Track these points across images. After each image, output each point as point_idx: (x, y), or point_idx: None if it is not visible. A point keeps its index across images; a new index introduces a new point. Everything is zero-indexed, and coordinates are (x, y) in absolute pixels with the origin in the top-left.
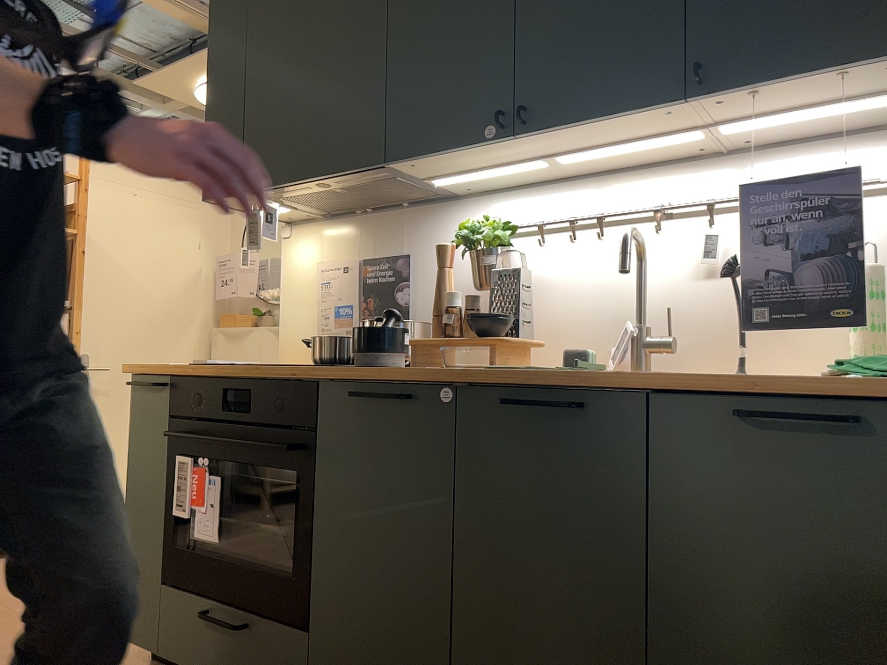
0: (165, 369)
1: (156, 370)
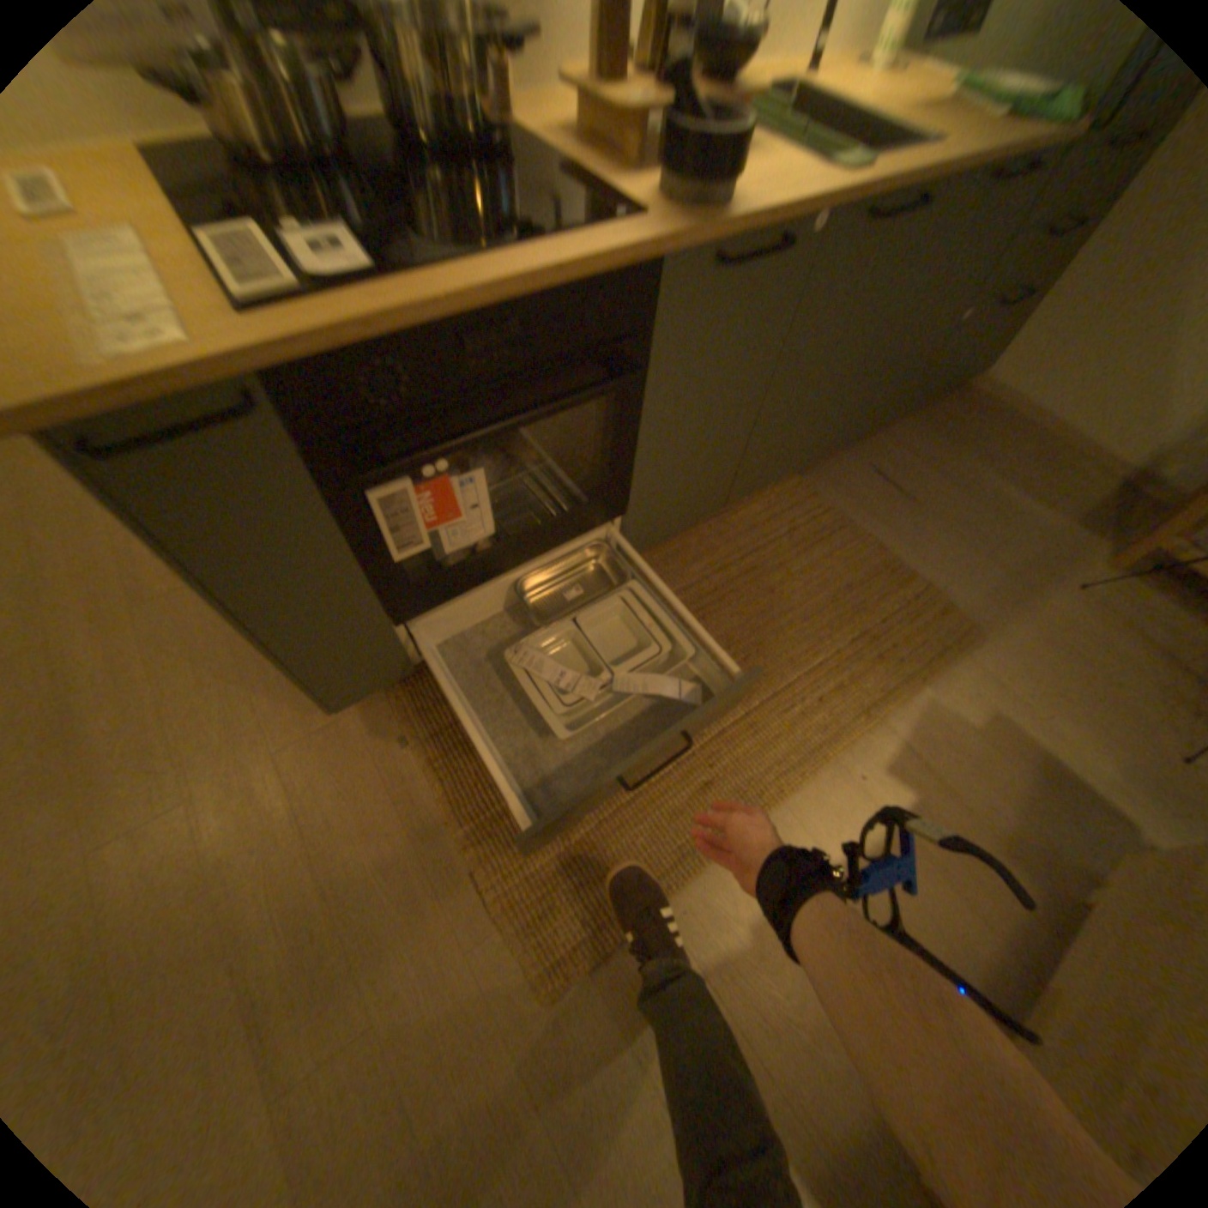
0: (245, 364)
1: (195, 381)
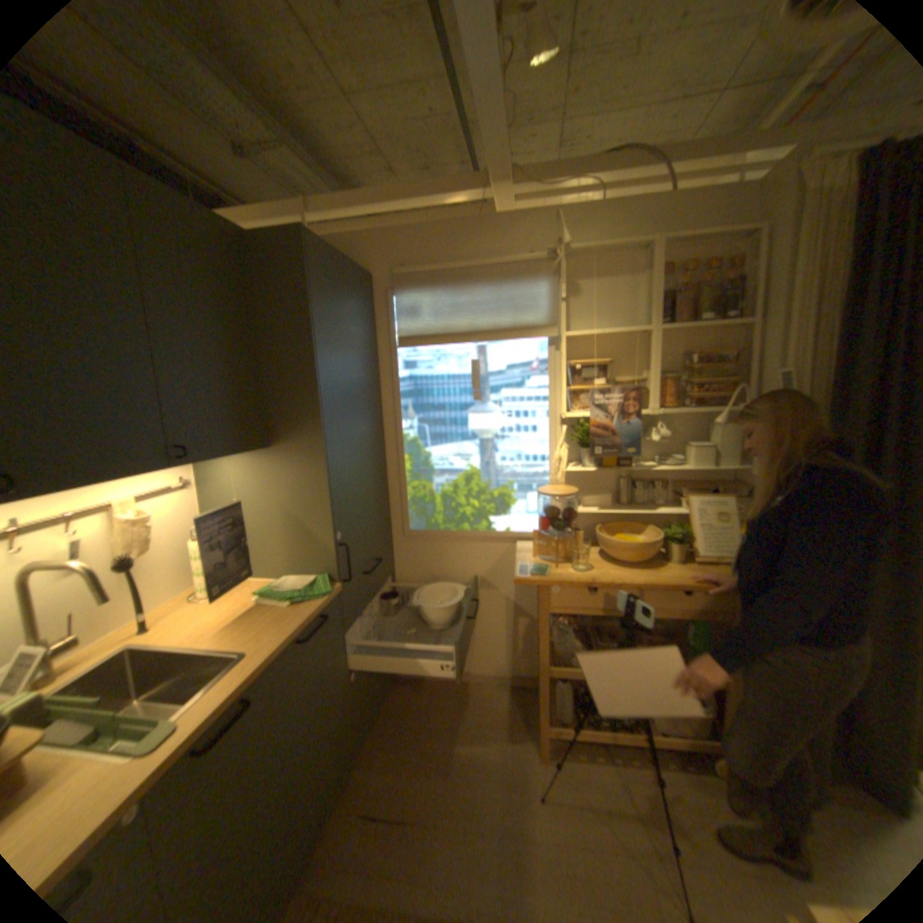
0: None
1: None
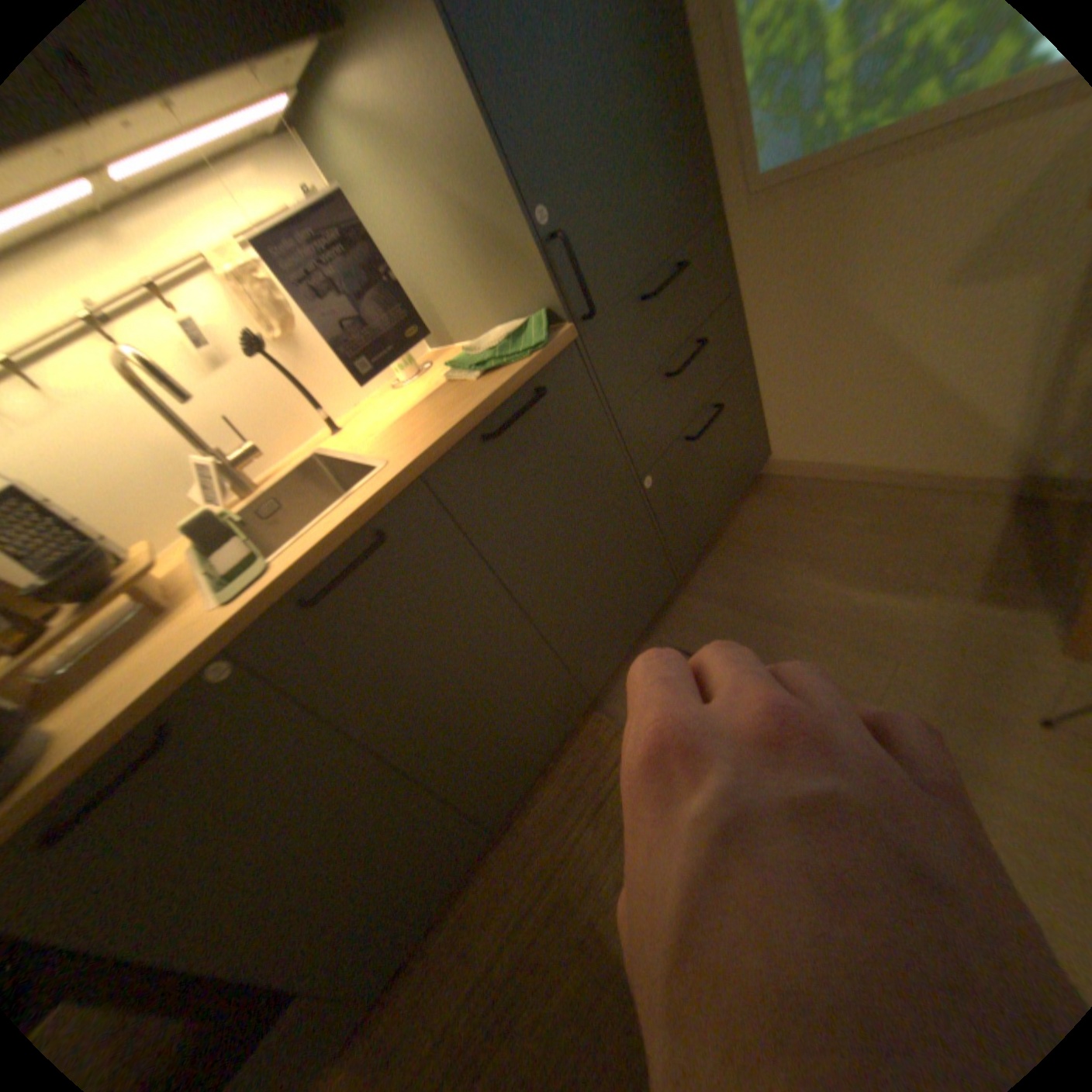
0: None
1: None
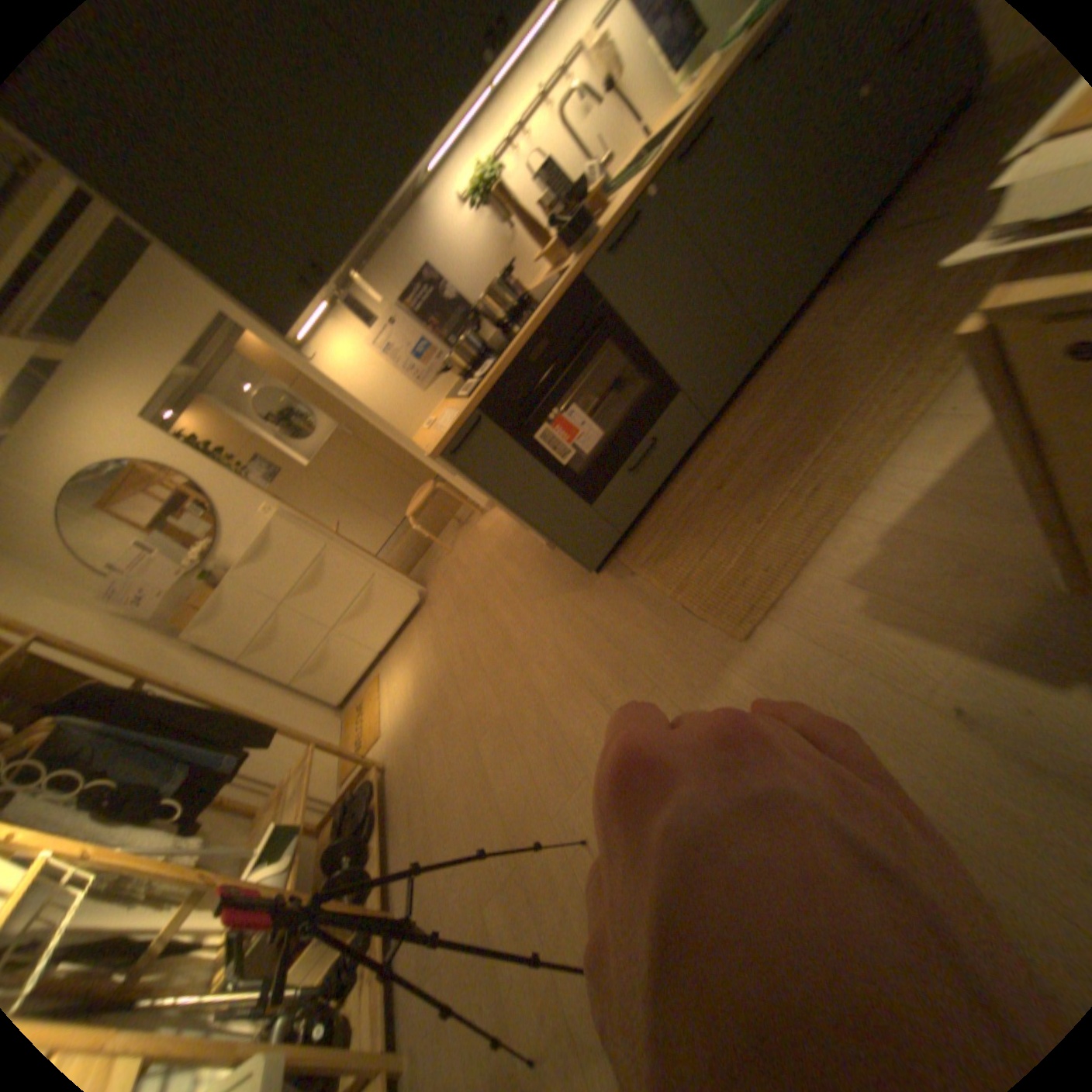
0: (470, 404)
1: (462, 416)
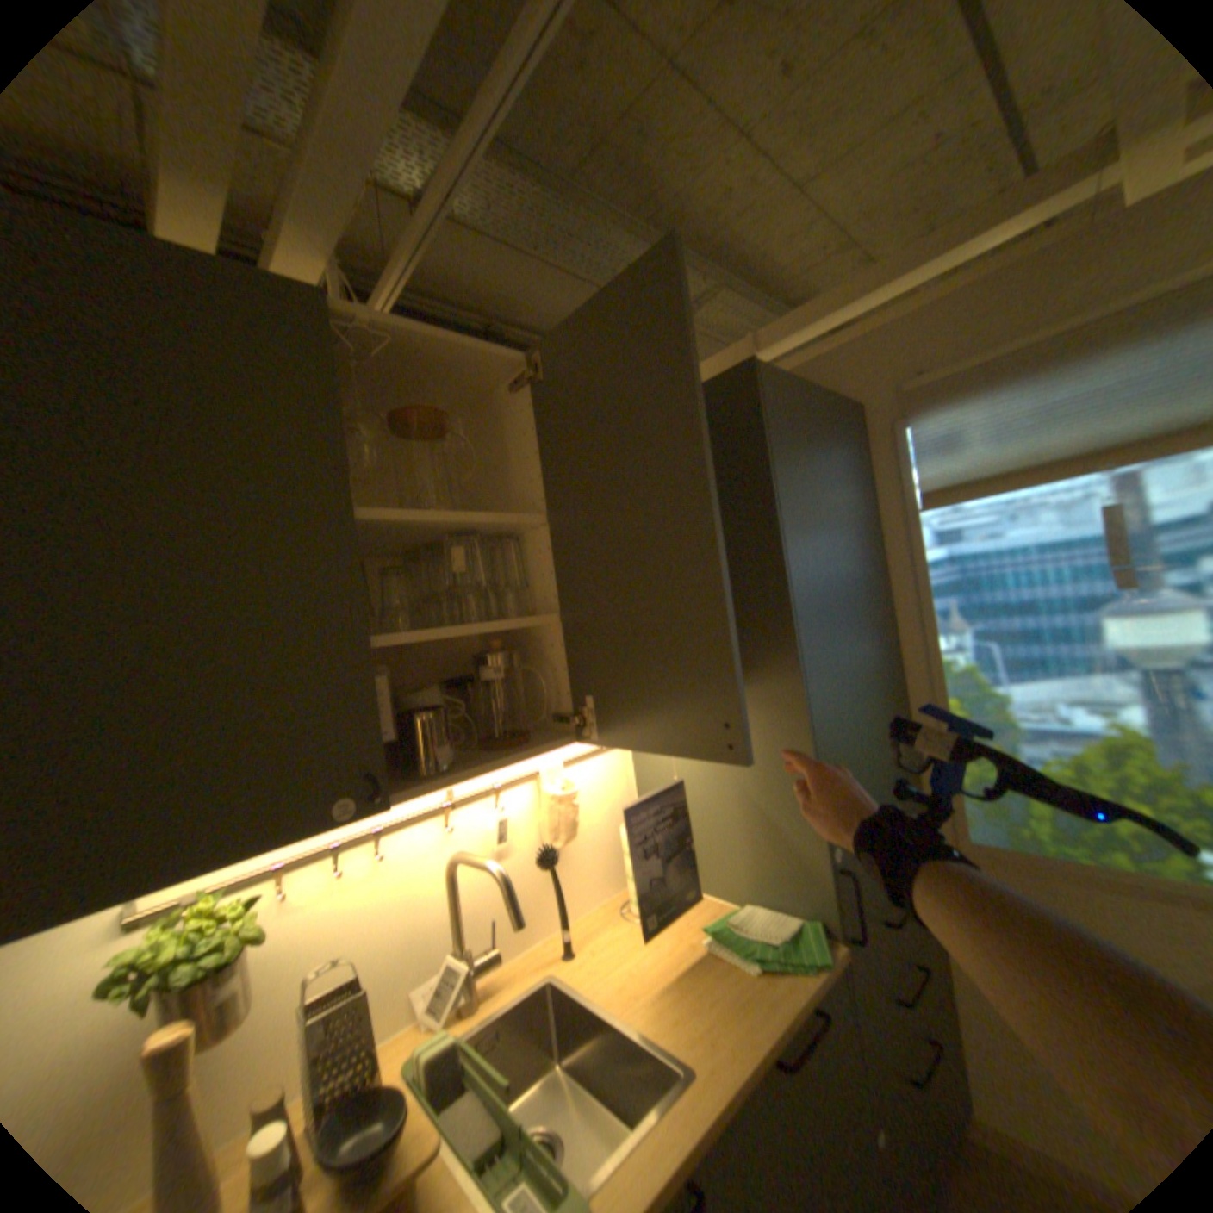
0: None
1: None
